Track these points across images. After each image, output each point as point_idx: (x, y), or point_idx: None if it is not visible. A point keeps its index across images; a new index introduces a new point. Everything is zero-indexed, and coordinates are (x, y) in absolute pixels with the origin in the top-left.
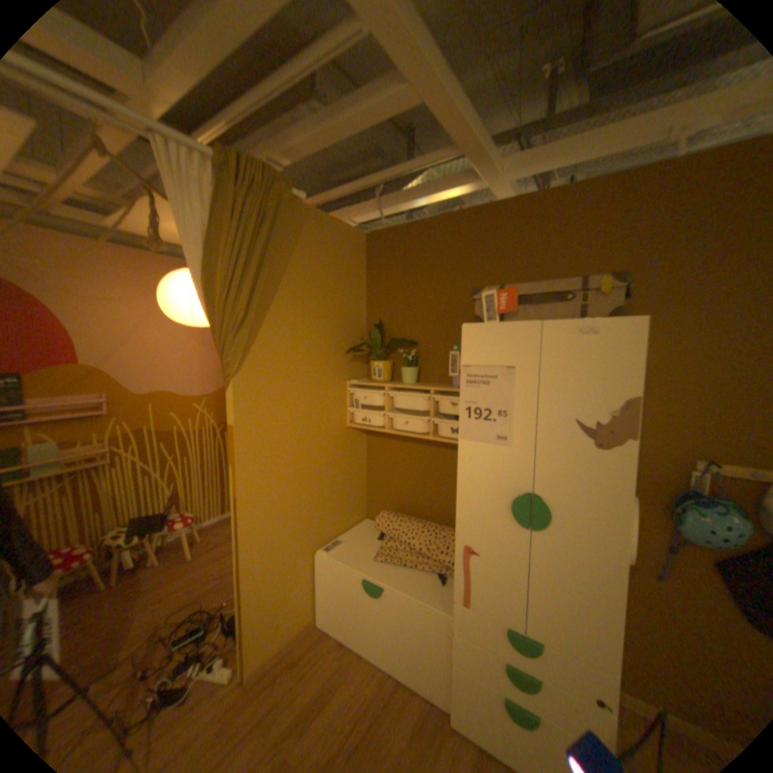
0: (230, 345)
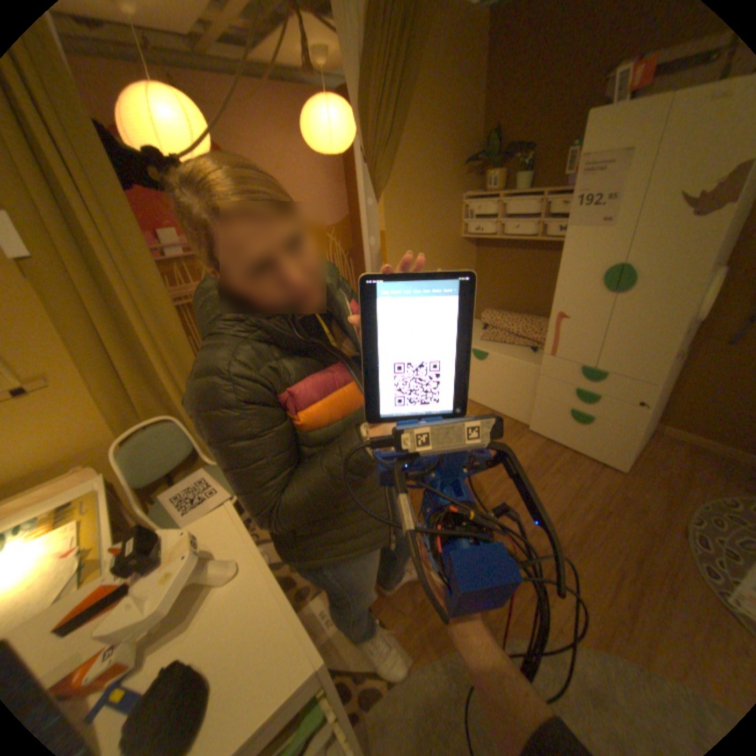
0: (379, 161)
